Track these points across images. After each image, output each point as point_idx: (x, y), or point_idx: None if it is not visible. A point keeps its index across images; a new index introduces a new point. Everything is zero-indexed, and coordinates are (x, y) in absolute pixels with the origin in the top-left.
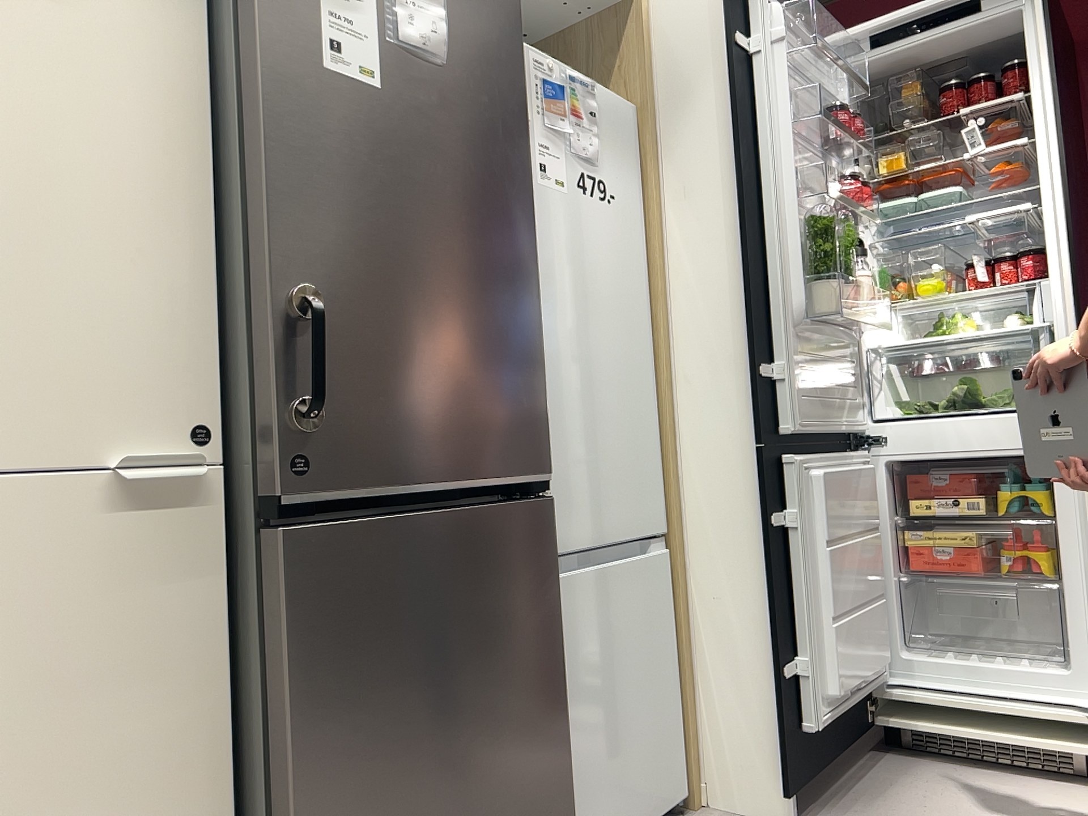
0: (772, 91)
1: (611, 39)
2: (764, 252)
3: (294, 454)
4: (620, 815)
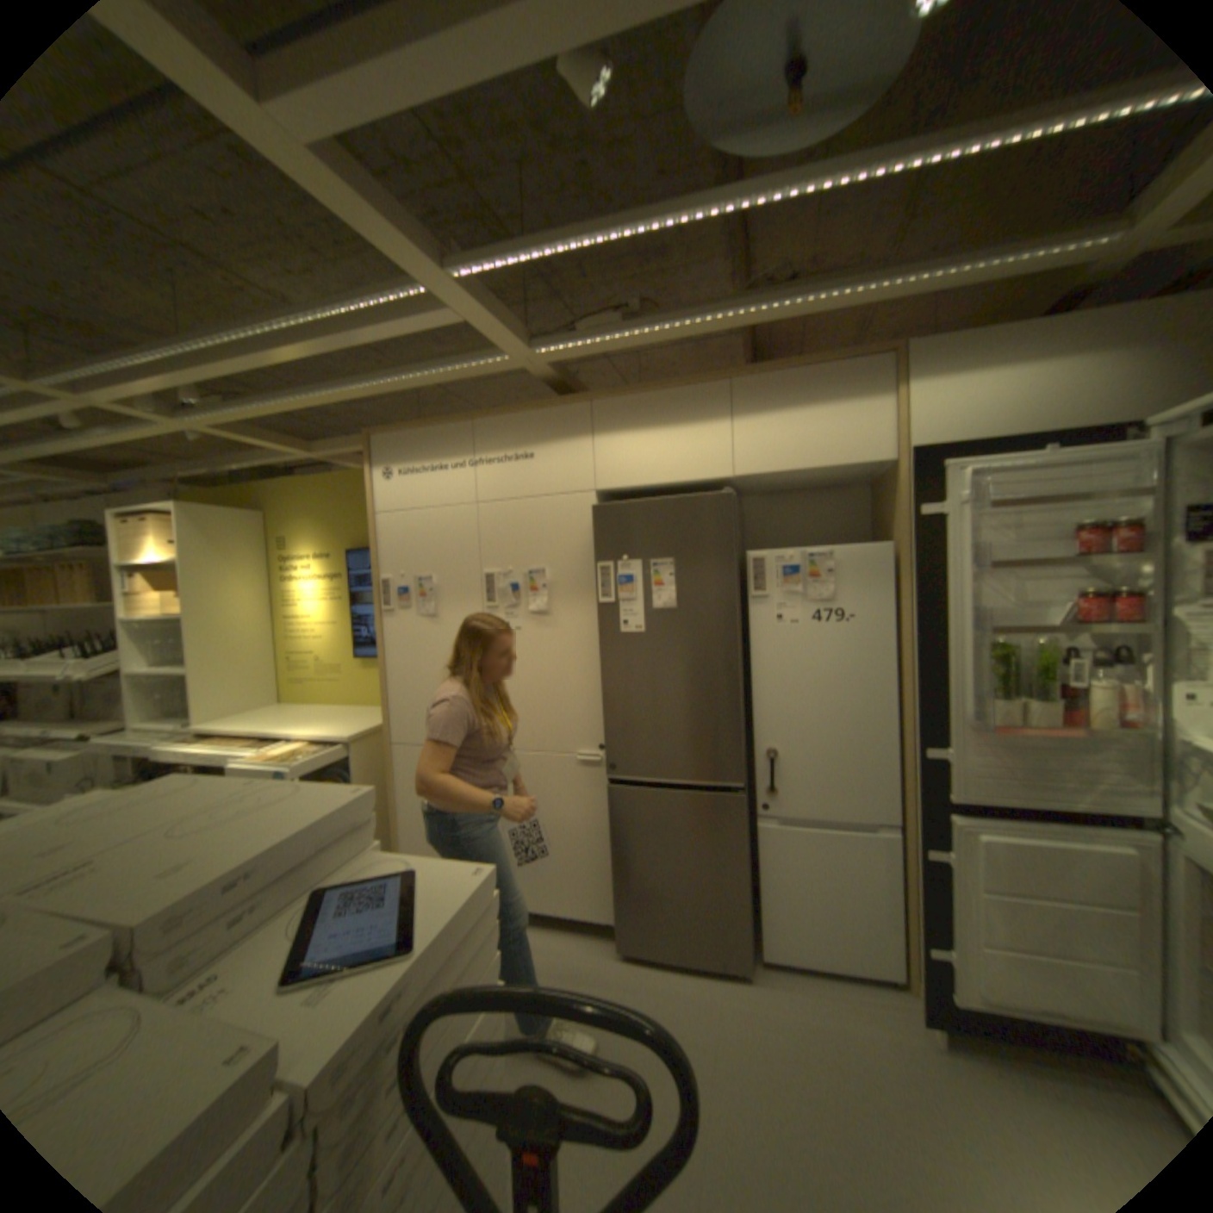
0: (958, 545)
1: (896, 487)
2: (946, 668)
3: (613, 762)
4: (822, 958)
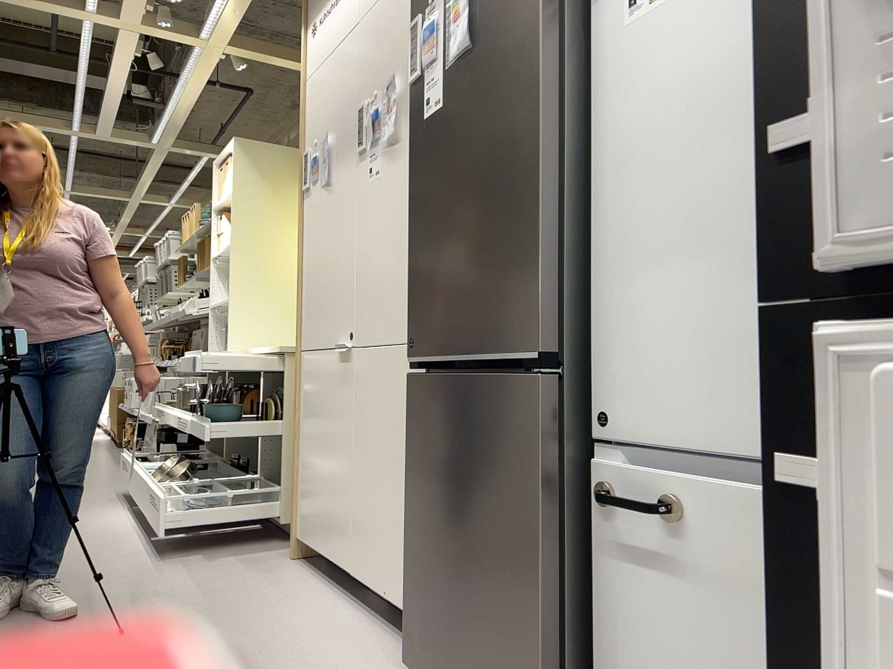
0: None
1: None
2: None
3: (412, 337)
4: None
